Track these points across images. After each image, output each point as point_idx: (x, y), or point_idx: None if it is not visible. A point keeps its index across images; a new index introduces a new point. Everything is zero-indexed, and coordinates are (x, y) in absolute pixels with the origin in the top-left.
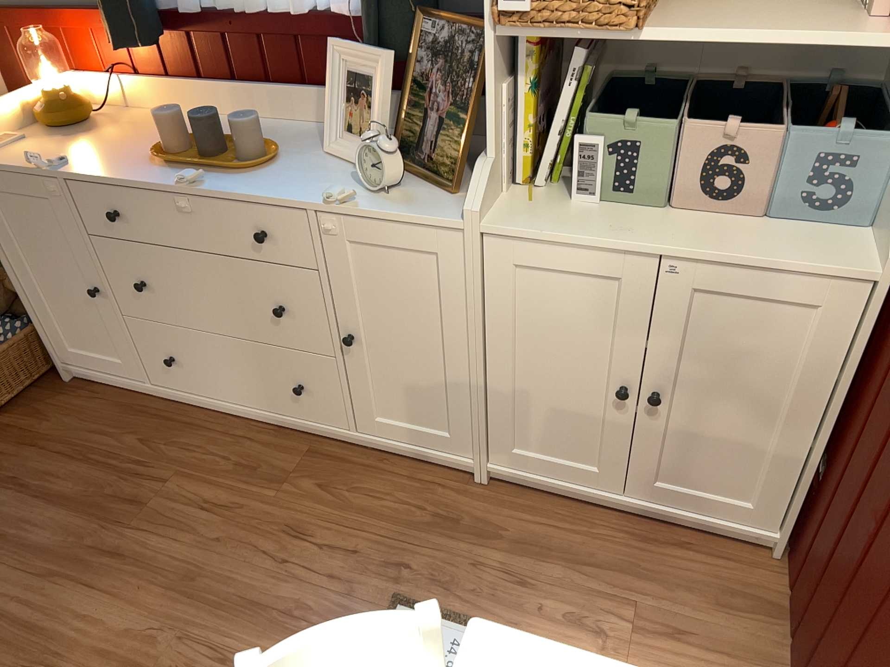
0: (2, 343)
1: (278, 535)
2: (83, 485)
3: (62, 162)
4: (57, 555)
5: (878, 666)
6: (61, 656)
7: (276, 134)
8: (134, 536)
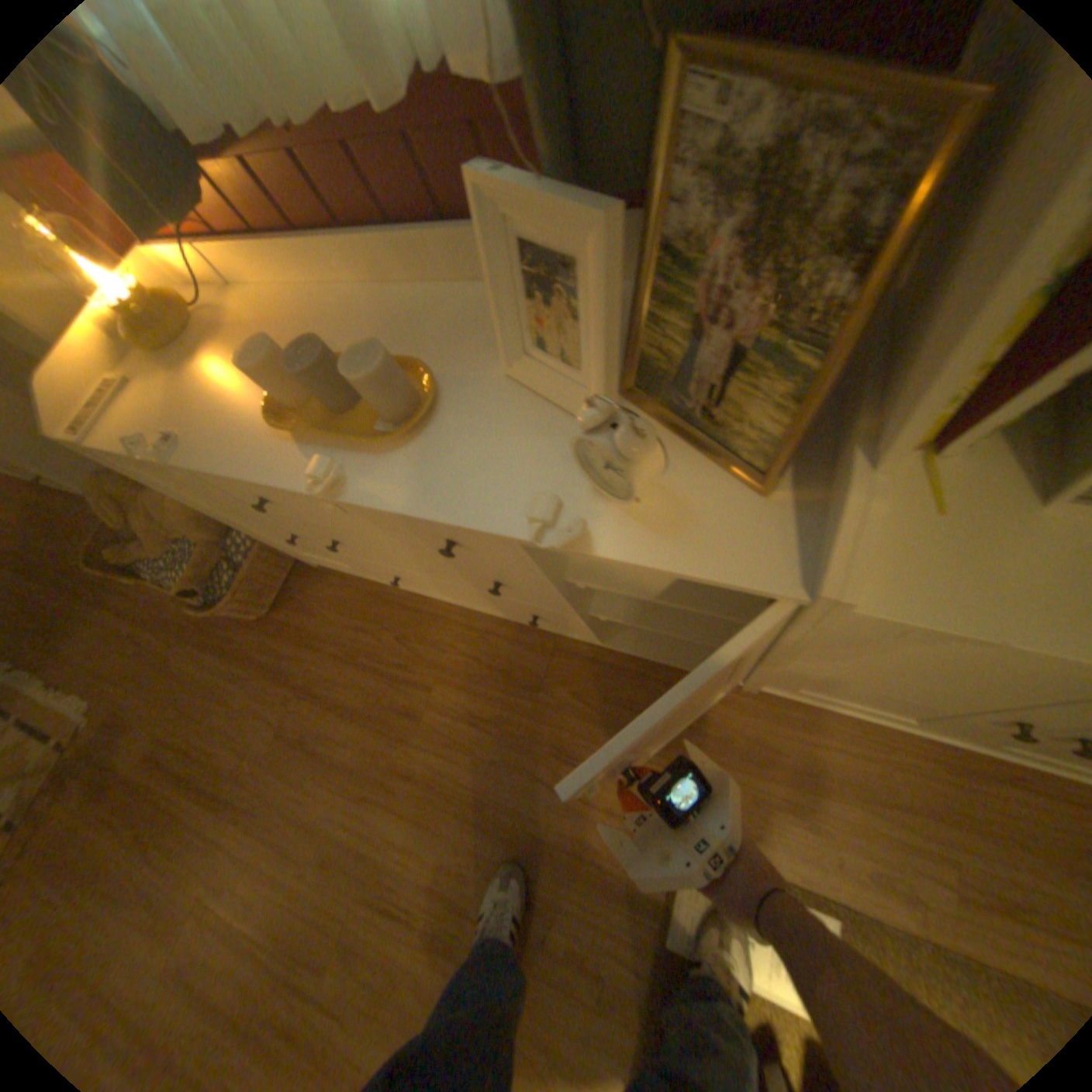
0: (235, 557)
1: (543, 765)
2: (354, 701)
3: (157, 433)
4: (354, 785)
5: None
6: (386, 899)
7: (416, 319)
8: (413, 764)
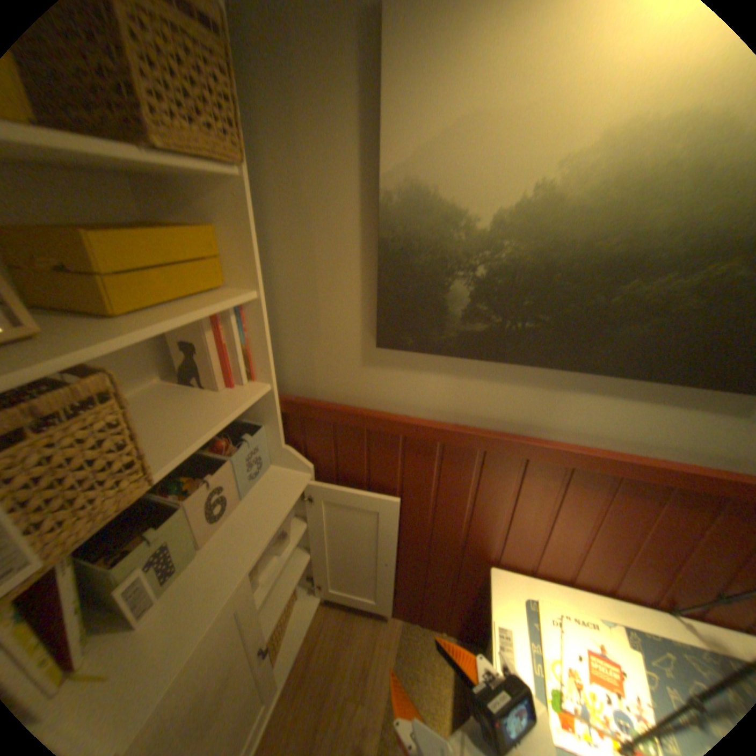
0: None
1: None
2: None
3: None
4: None
5: (452, 563)
6: None
7: None
8: None
